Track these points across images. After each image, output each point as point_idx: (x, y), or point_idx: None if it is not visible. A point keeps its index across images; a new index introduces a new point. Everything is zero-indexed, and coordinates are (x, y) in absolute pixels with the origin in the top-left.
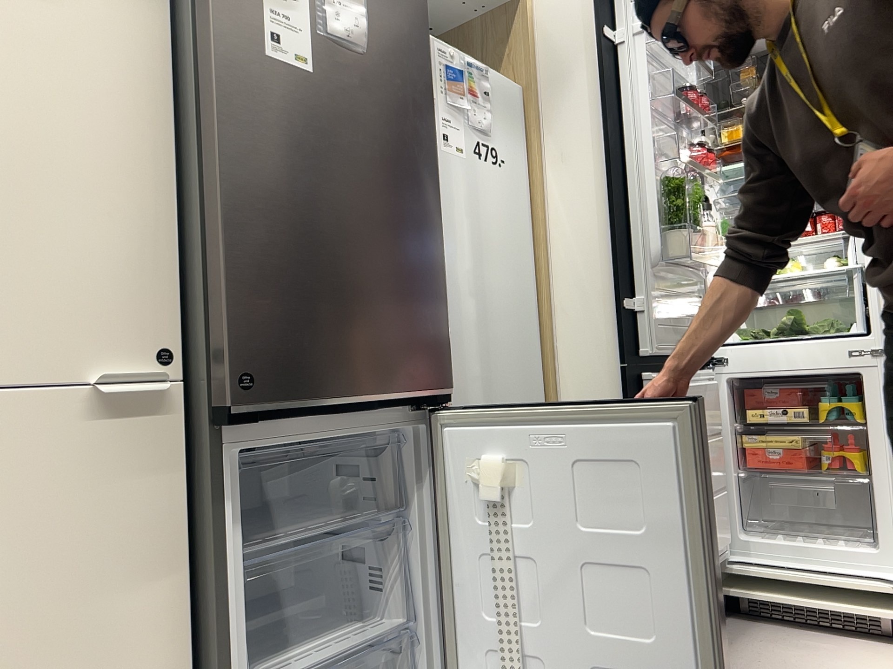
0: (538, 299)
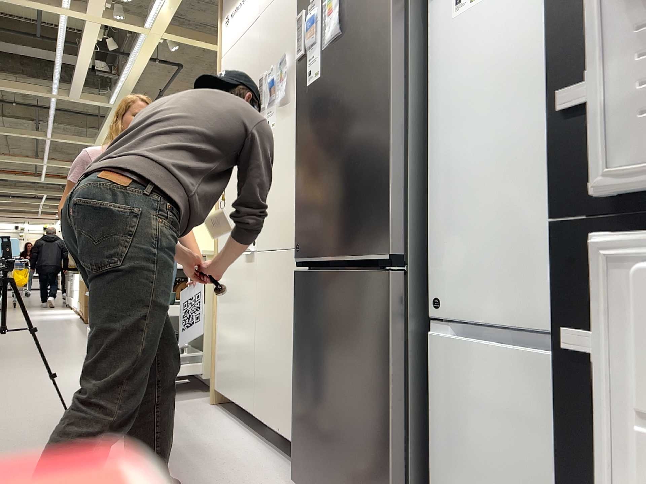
0: None
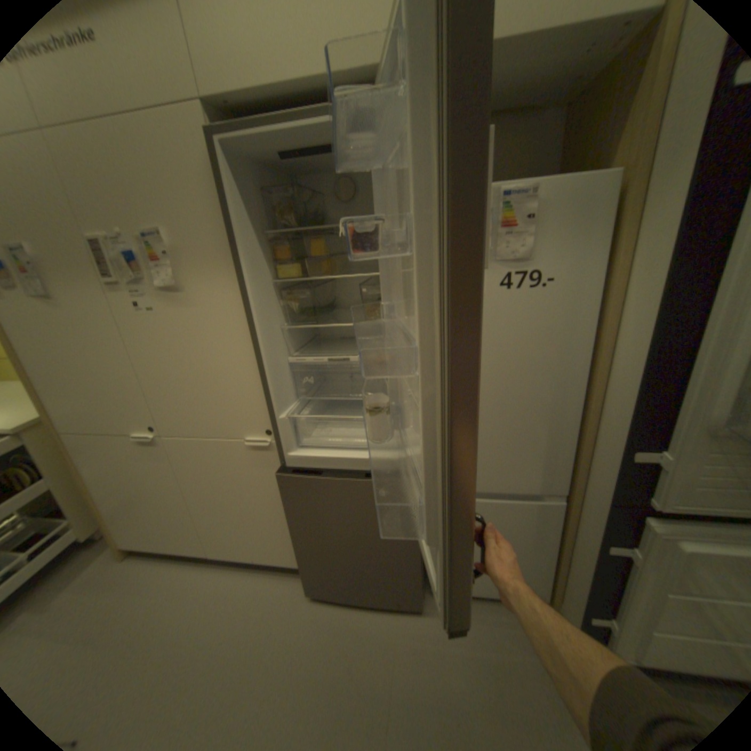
0: (589, 395)
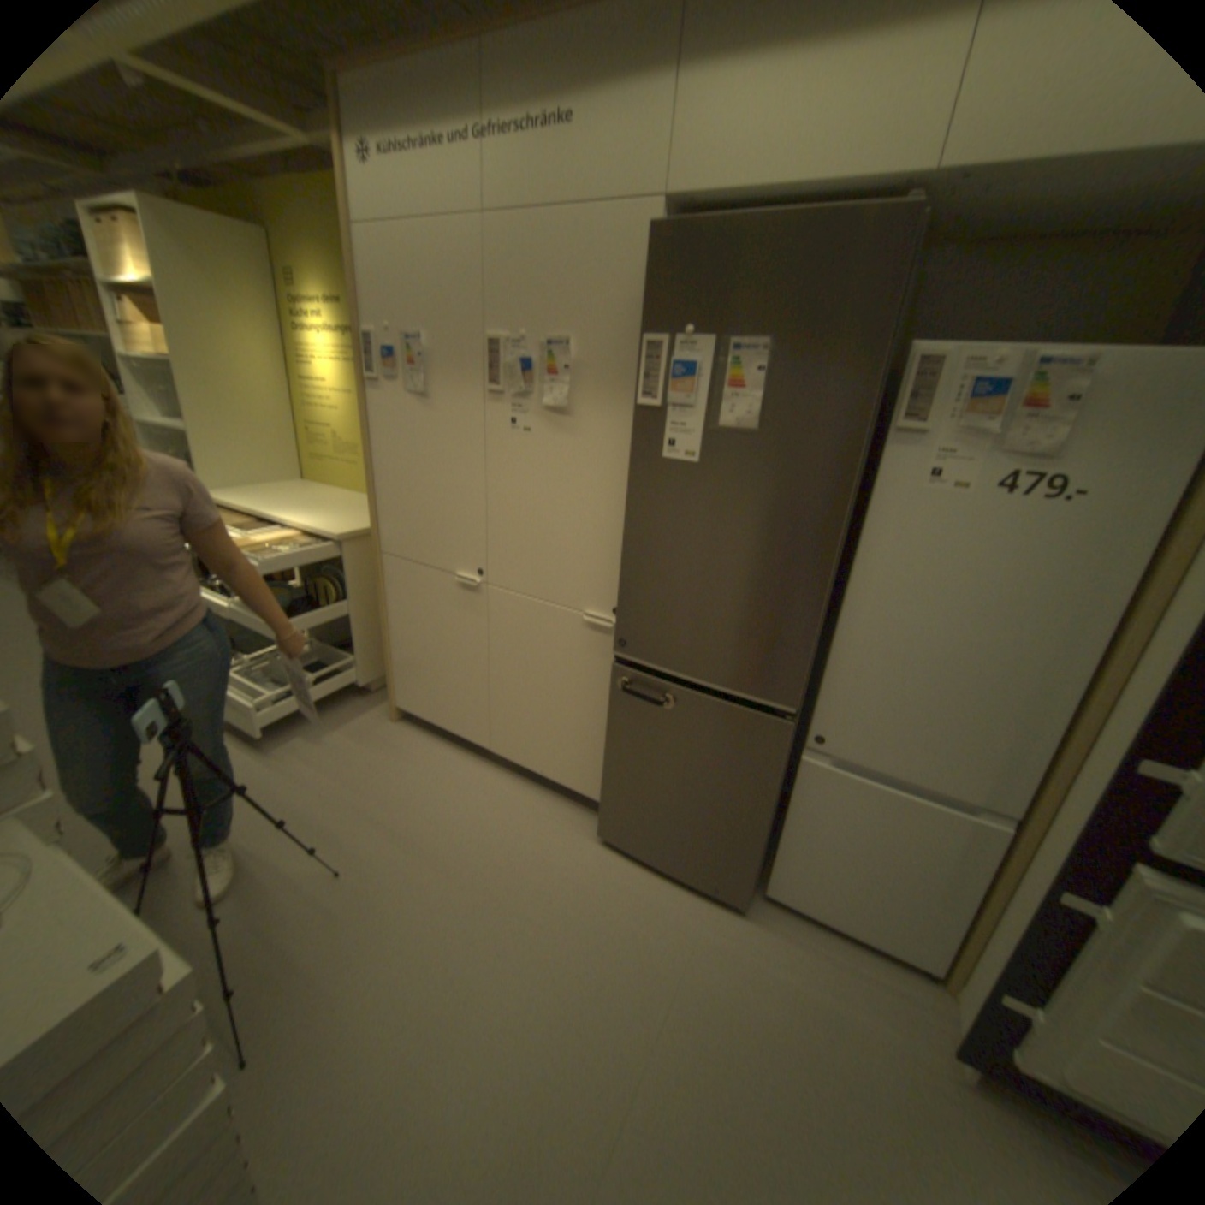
0: (1102, 678)
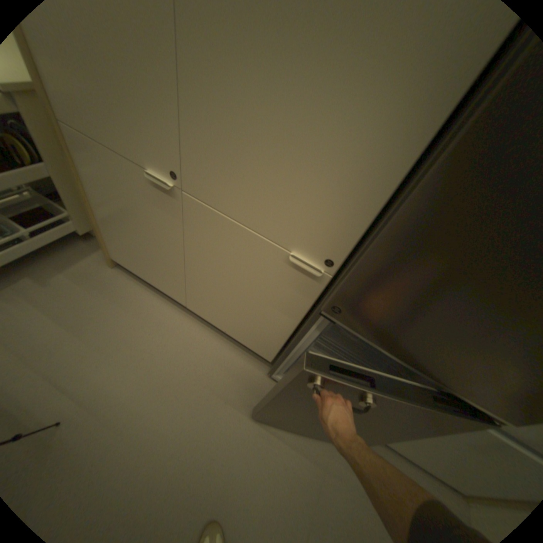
0: None
